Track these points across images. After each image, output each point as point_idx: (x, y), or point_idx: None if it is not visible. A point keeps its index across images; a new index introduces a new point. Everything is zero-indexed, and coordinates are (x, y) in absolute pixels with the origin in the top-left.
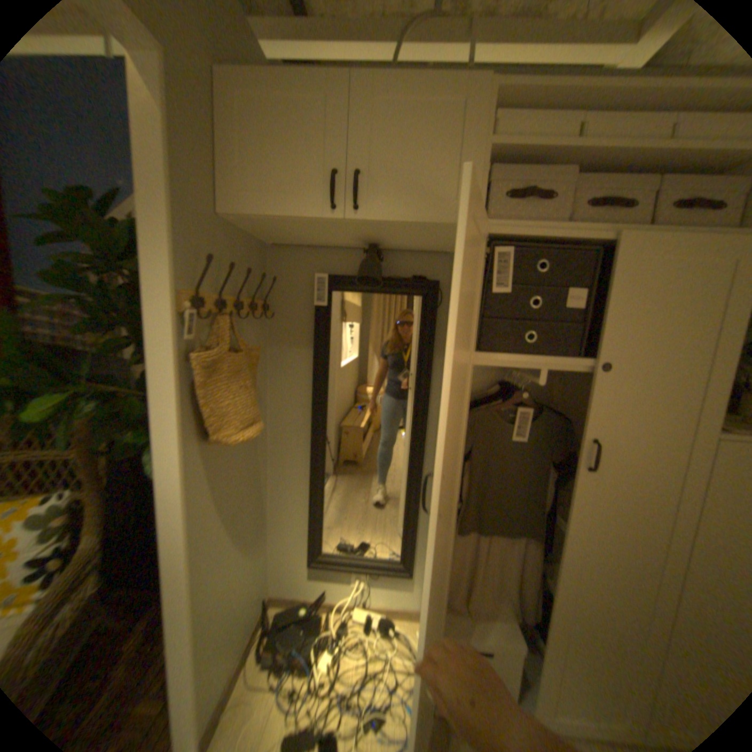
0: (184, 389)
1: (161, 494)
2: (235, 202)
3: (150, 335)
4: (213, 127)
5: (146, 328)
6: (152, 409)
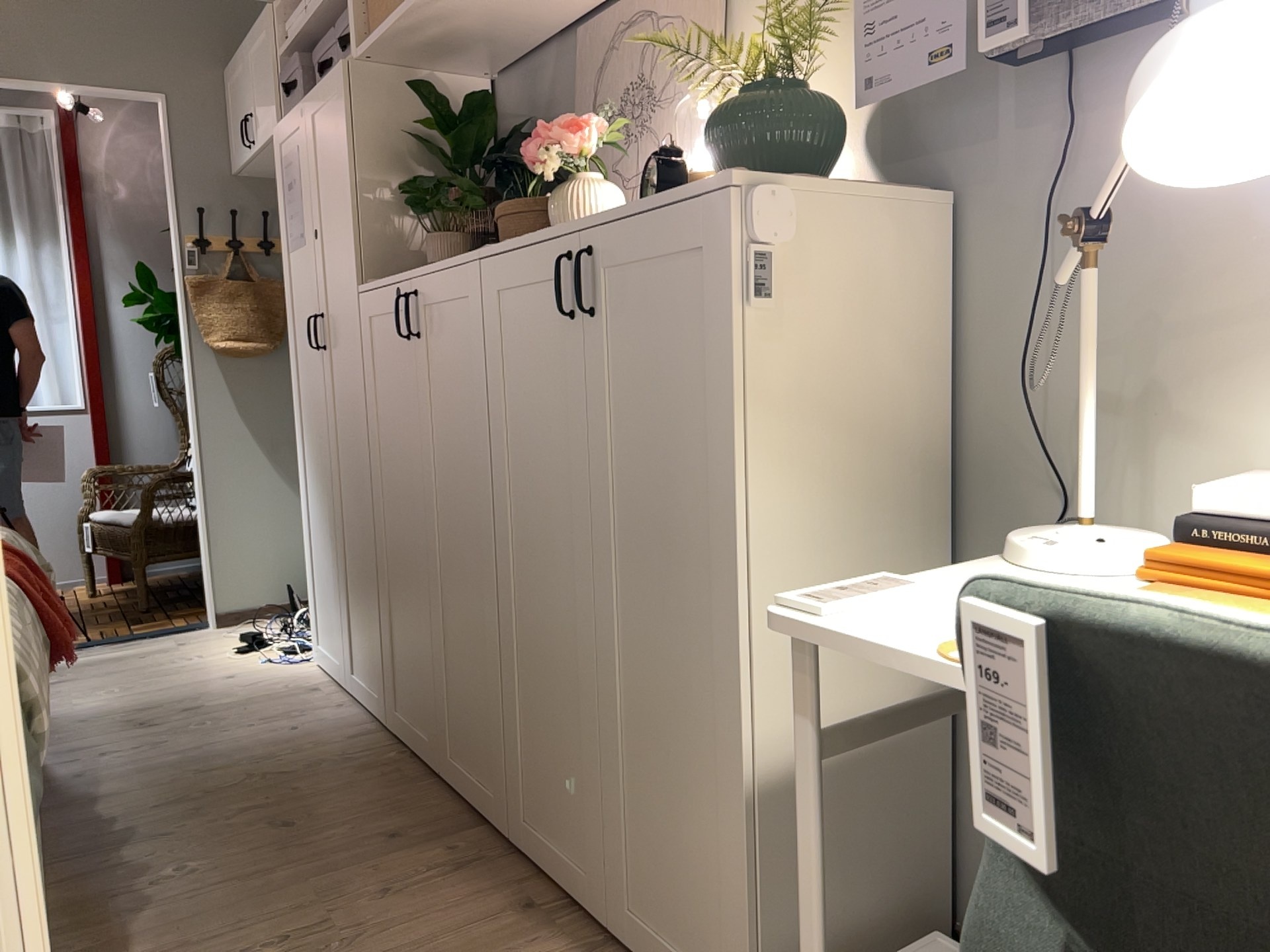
0: (191, 305)
1: (184, 381)
2: (233, 162)
3: (173, 267)
4: (223, 113)
5: (173, 264)
6: (178, 319)
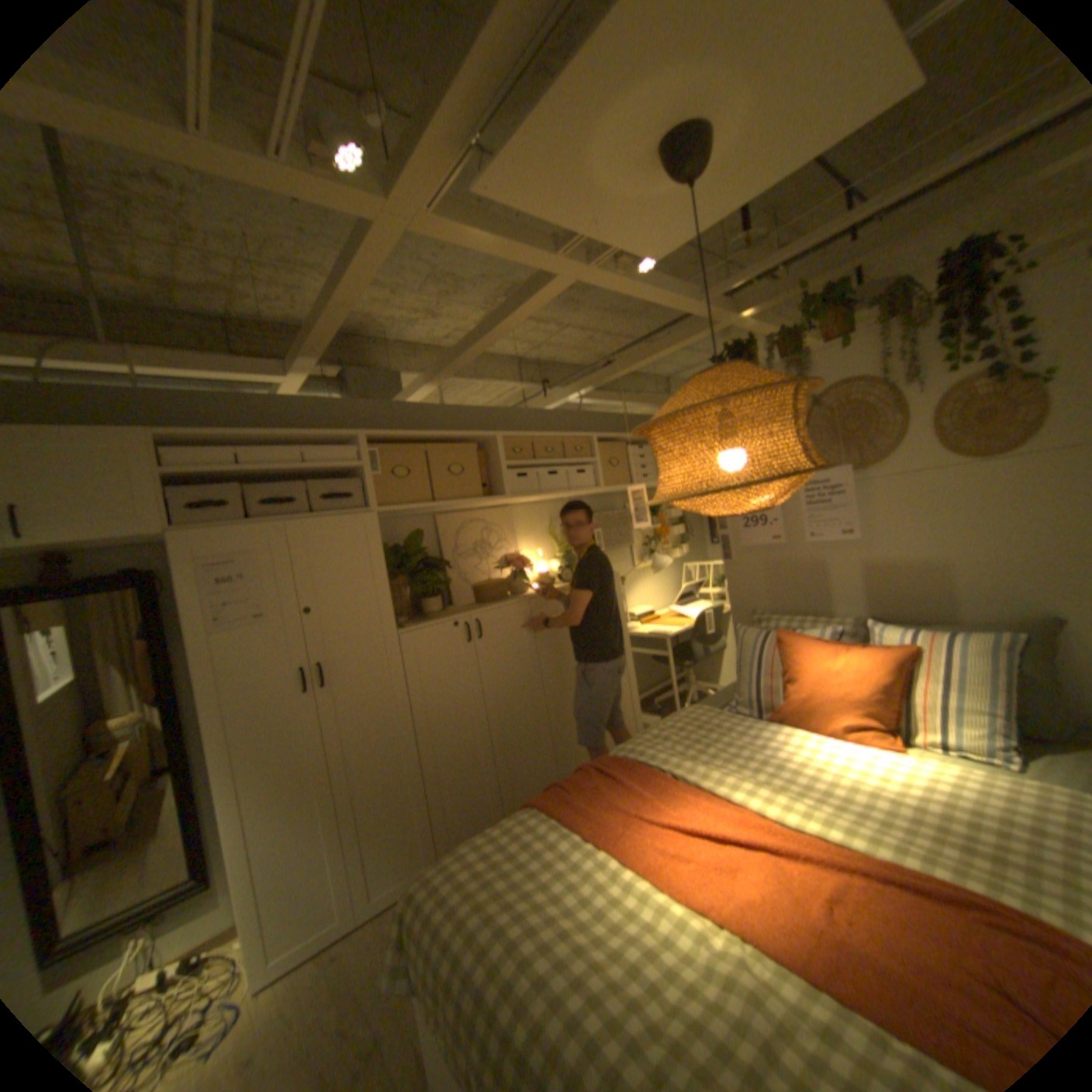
0: None
1: None
2: None
3: None
4: None
5: None
6: None
